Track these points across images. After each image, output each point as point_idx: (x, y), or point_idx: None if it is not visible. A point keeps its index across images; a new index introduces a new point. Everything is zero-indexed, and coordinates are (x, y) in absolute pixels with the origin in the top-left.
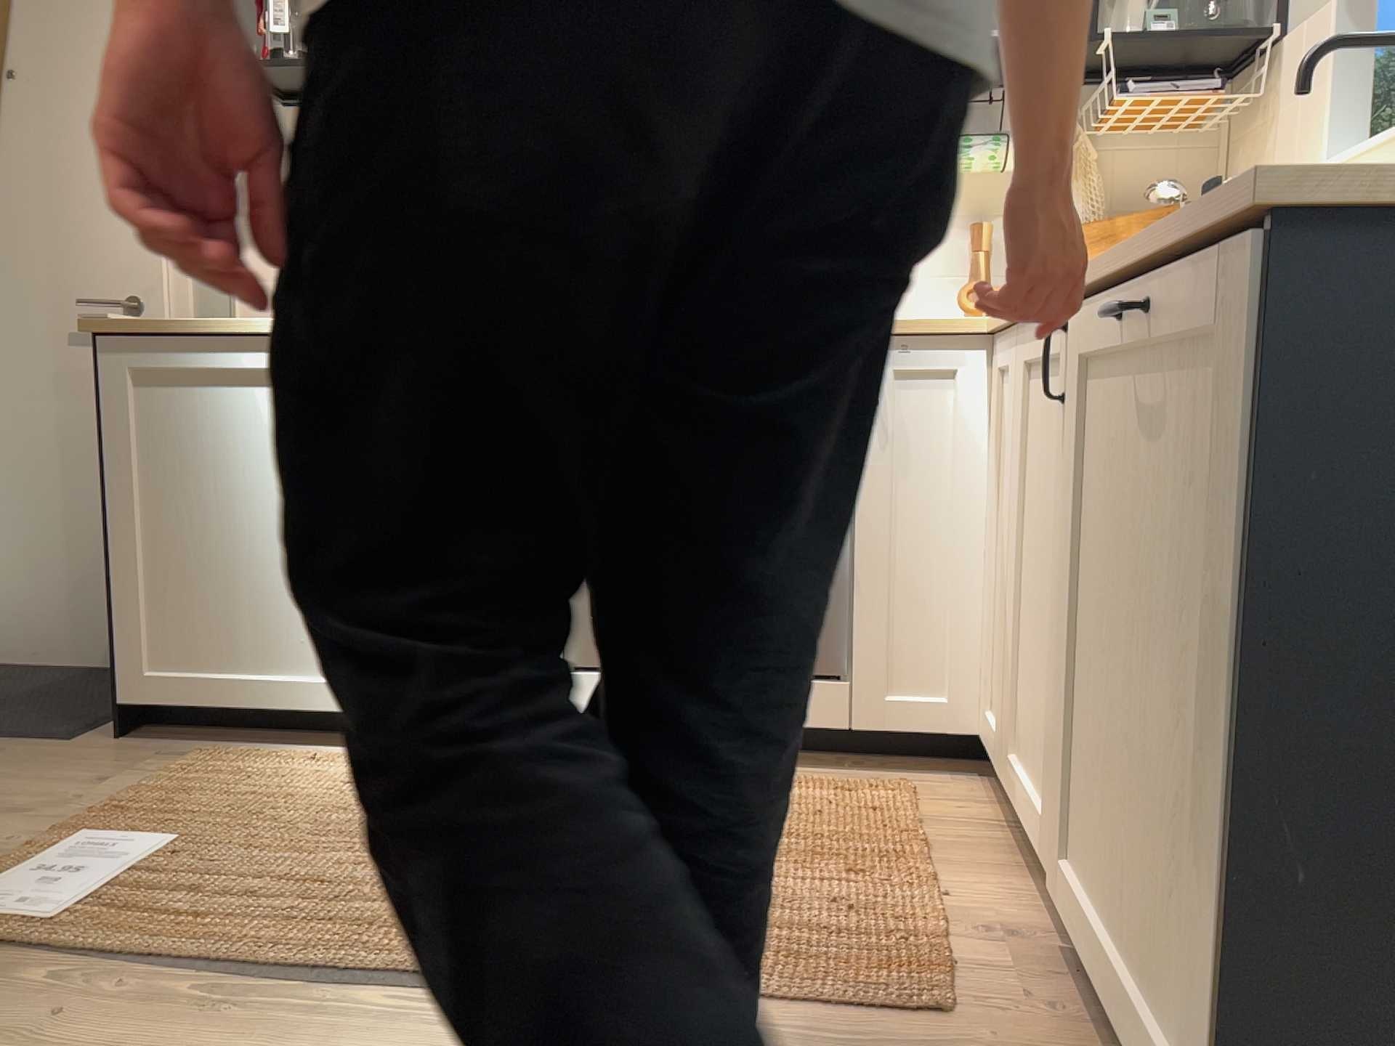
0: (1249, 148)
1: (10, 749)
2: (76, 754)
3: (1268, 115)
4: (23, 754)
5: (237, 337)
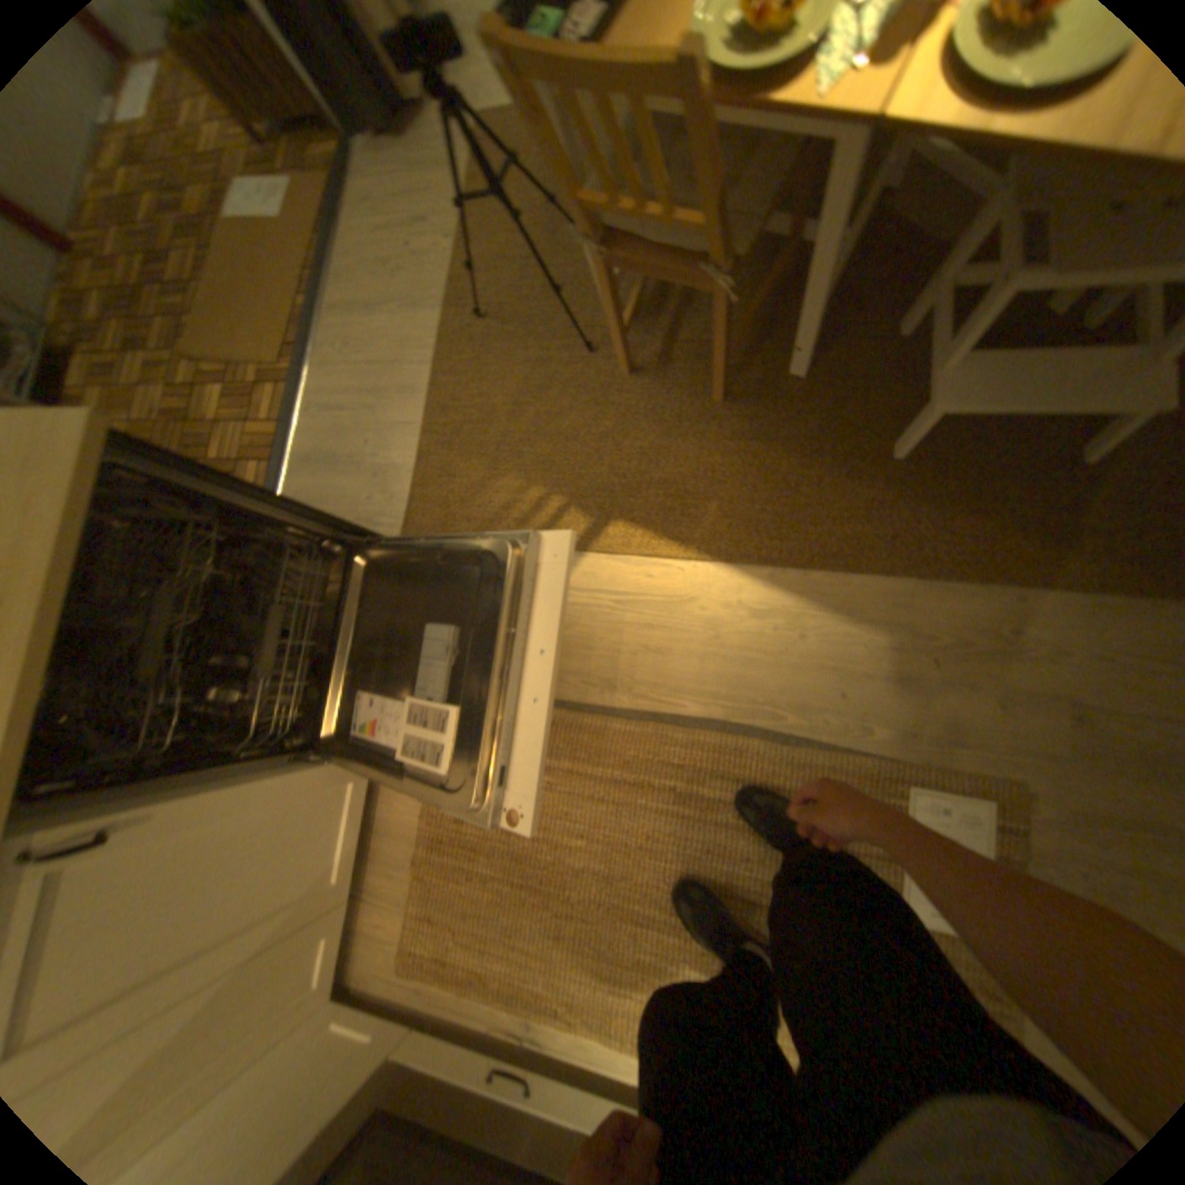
0: None
1: None
2: None
3: None
4: None
5: None
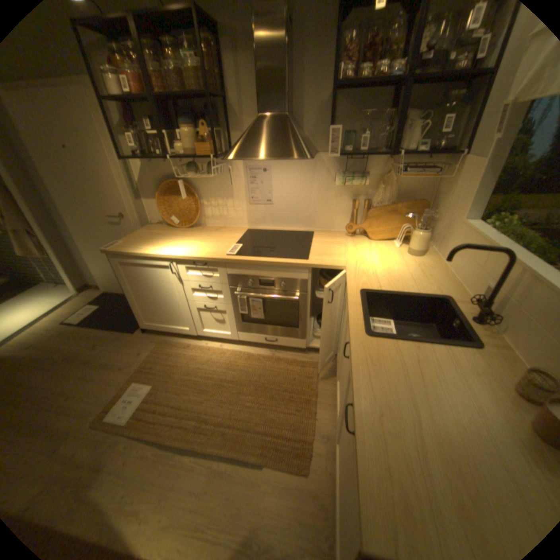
0: (448, 184)
1: (120, 337)
2: (133, 339)
3: (456, 179)
4: (123, 339)
5: (141, 256)
